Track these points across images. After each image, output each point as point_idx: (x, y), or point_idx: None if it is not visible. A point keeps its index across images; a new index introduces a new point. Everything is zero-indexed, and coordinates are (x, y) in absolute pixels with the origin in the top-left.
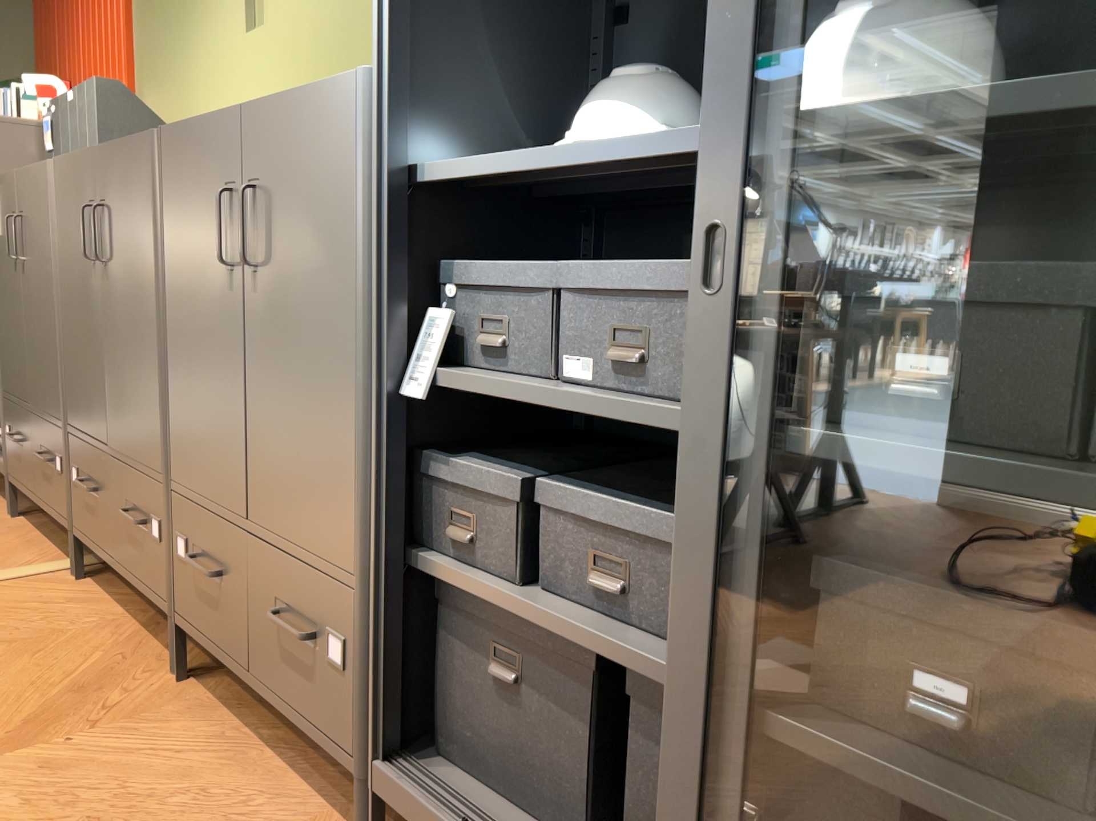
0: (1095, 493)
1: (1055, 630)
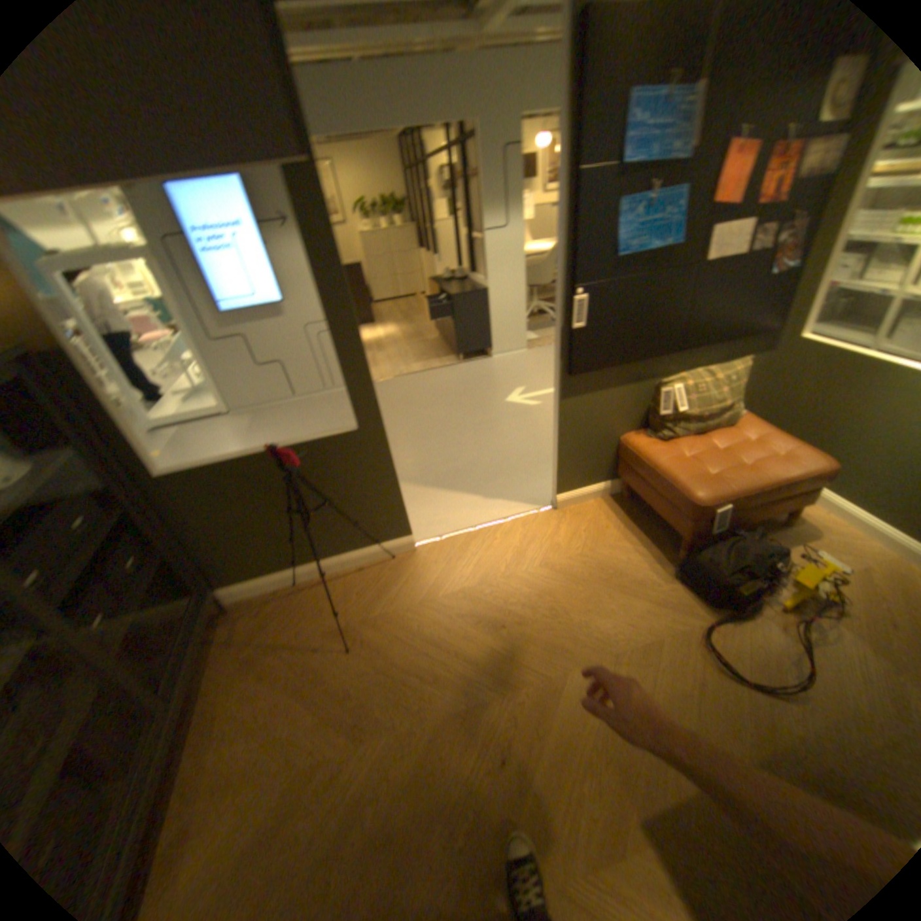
0: (87, 560)
1: (93, 592)
